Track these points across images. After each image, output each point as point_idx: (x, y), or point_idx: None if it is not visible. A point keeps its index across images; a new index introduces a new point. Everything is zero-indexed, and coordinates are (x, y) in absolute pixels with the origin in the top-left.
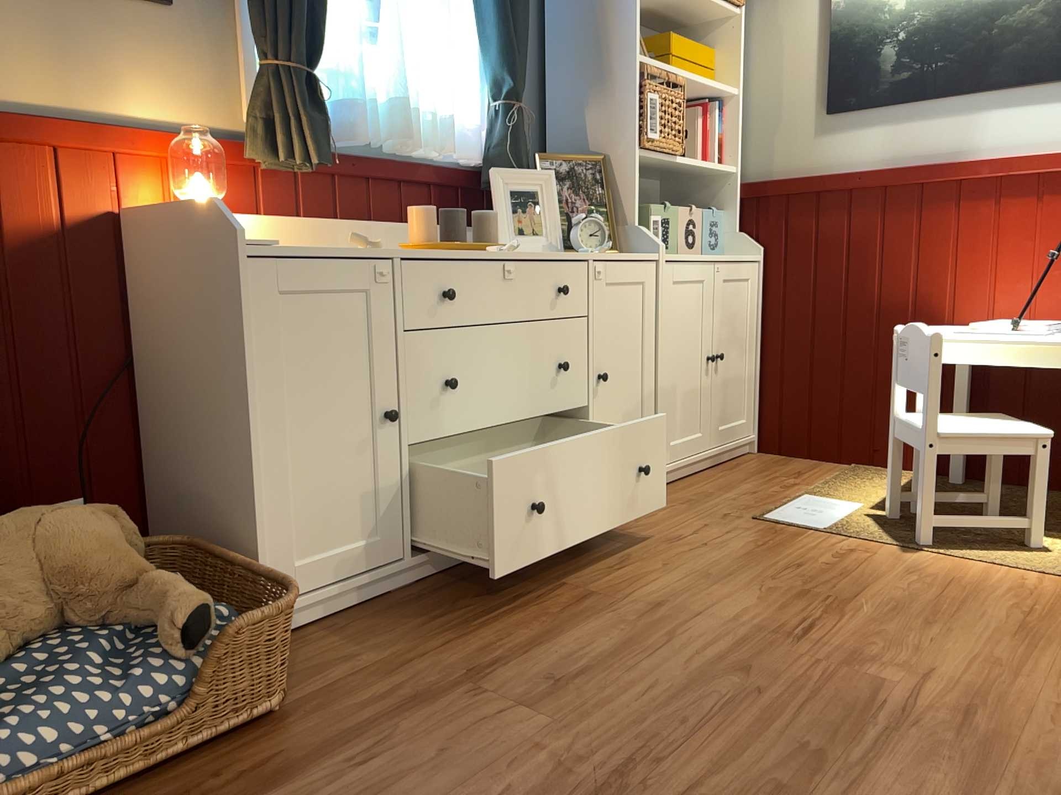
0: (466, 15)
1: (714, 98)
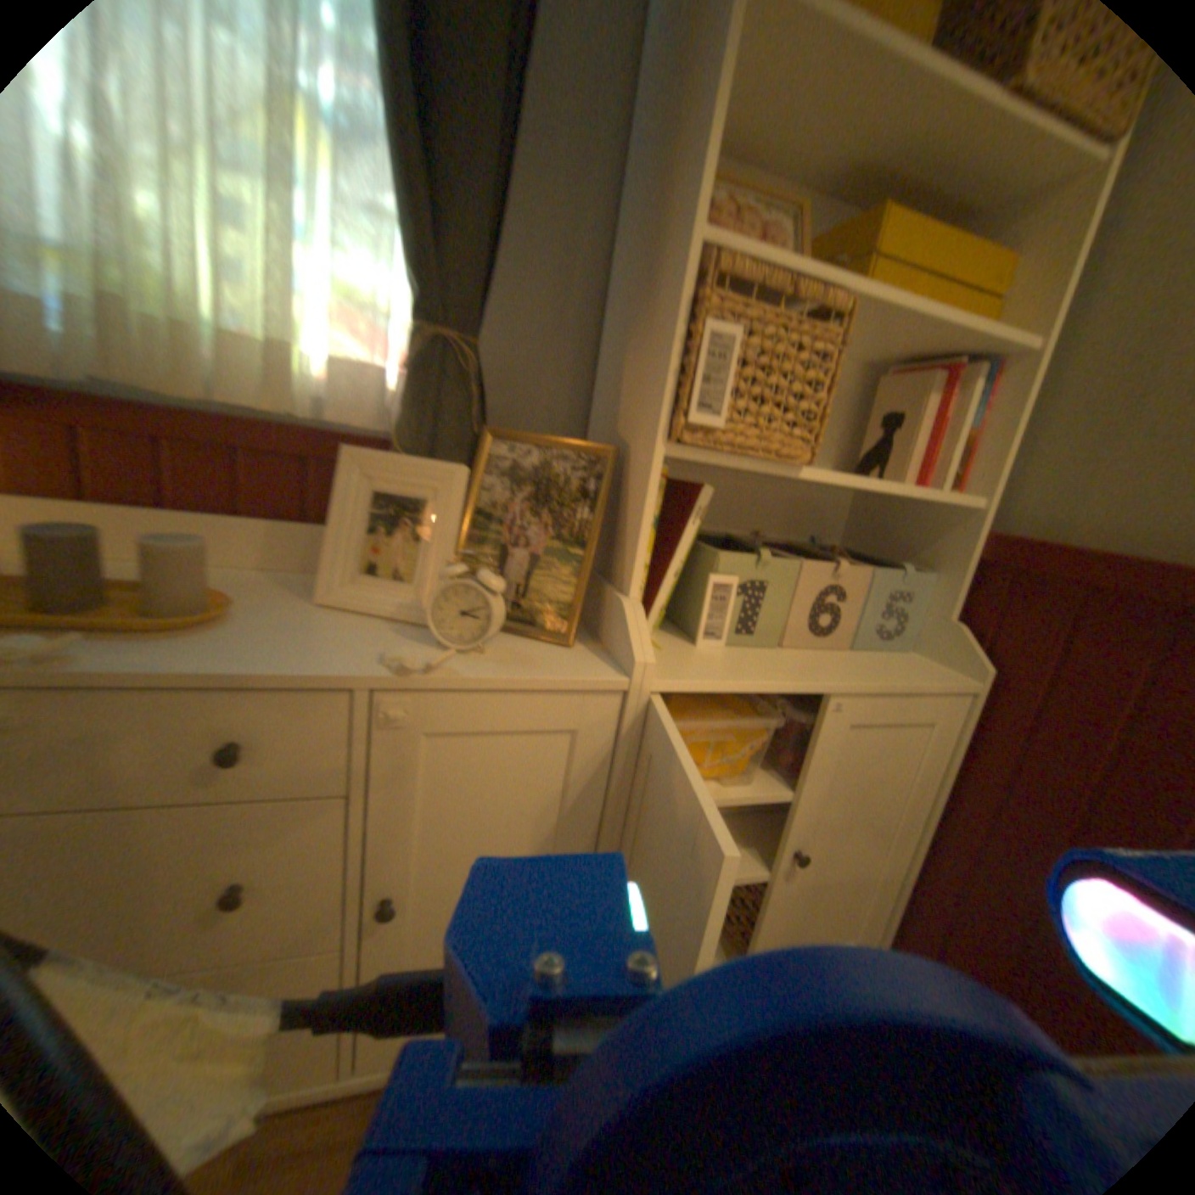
0: (380, 152)
1: (989, 357)
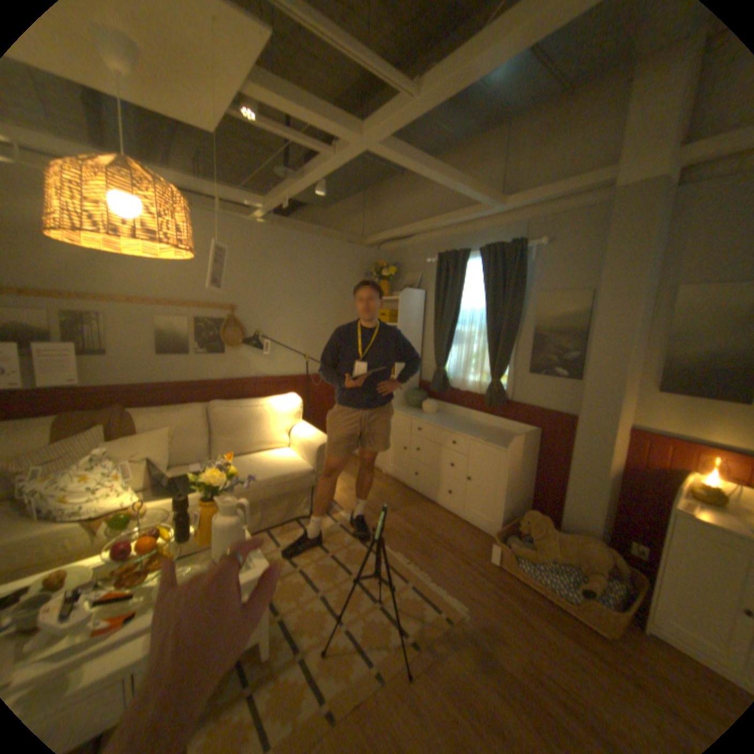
0: None
1: None
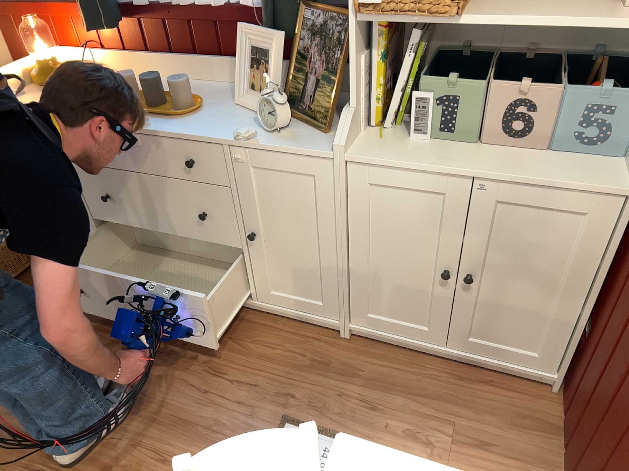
0: None
1: None
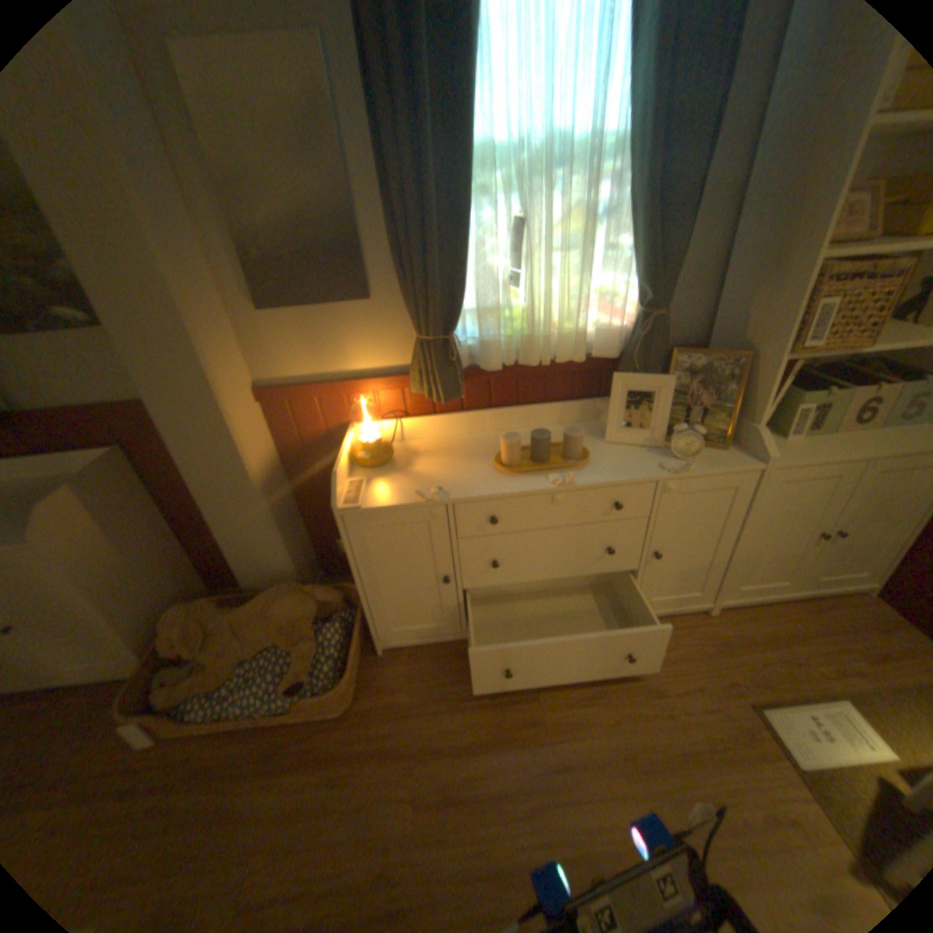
0: (623, 226)
1: None
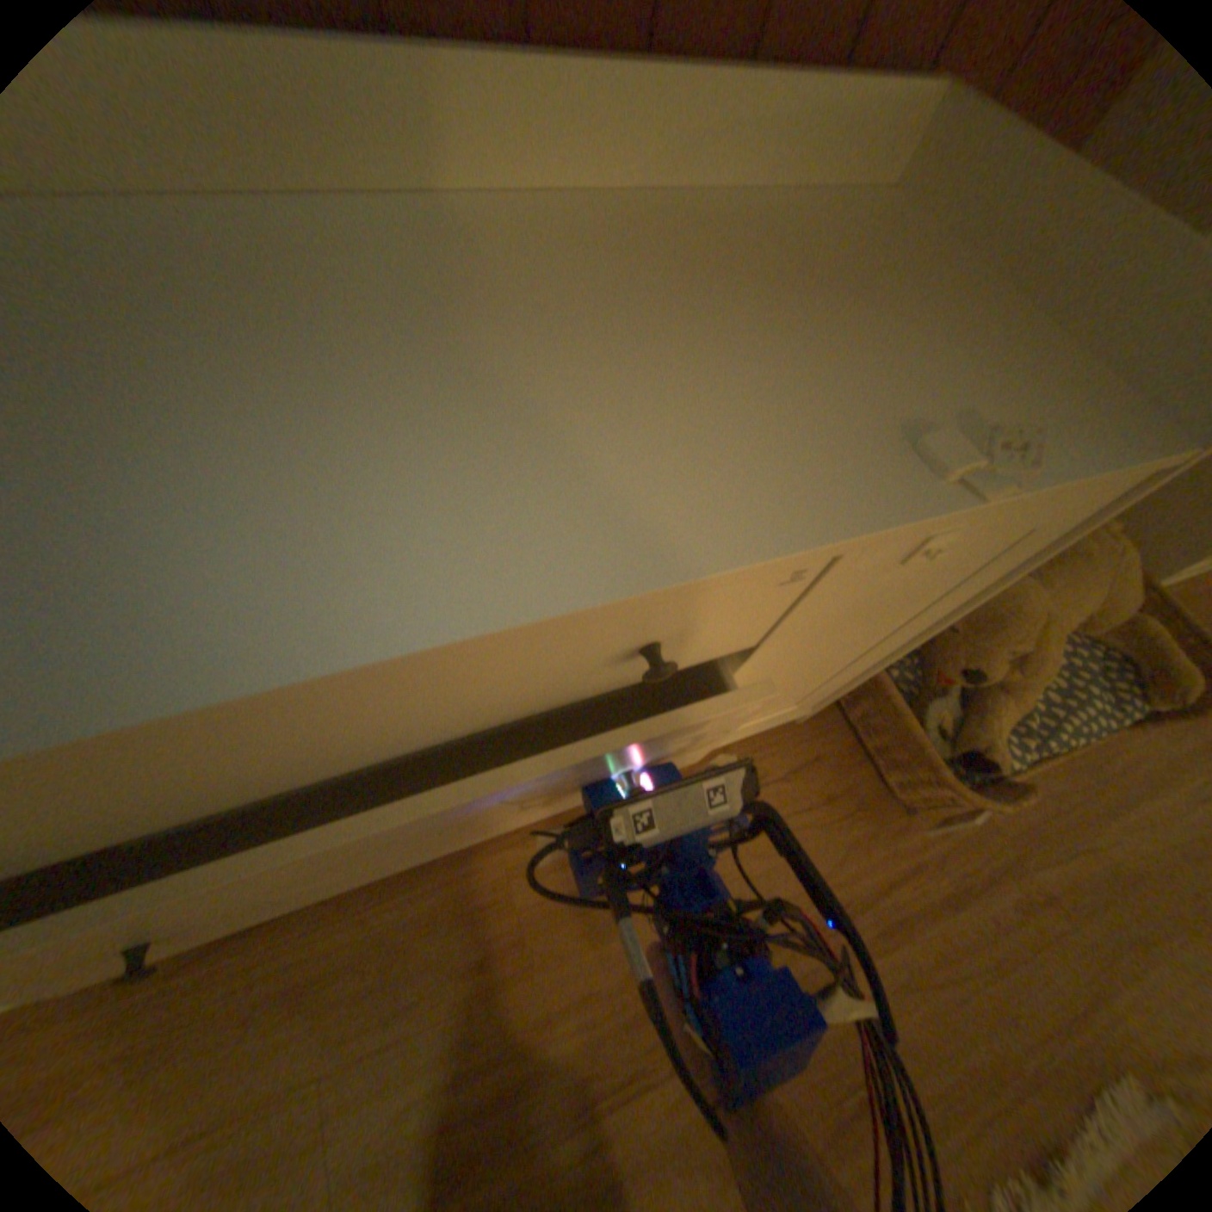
0: None
1: None
